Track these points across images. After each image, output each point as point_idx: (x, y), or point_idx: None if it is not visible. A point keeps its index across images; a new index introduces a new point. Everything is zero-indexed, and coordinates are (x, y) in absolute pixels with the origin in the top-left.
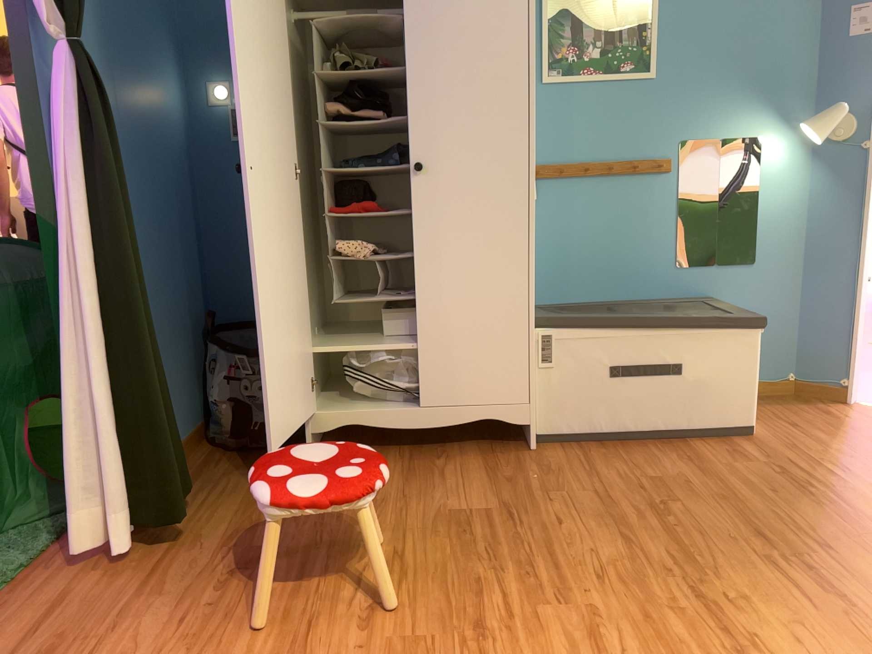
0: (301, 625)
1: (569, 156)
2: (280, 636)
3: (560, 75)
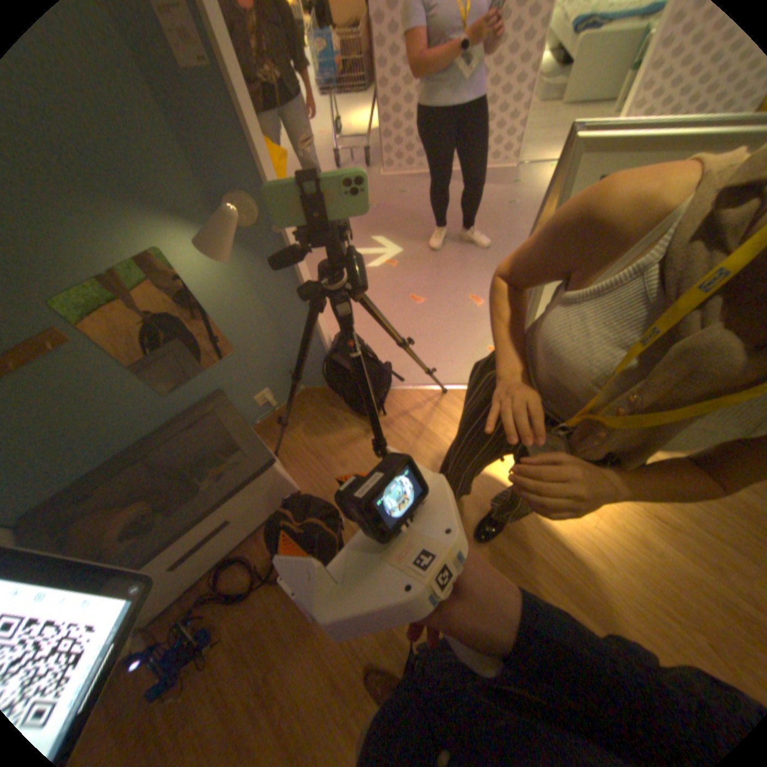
0: None
1: None
2: None
3: None
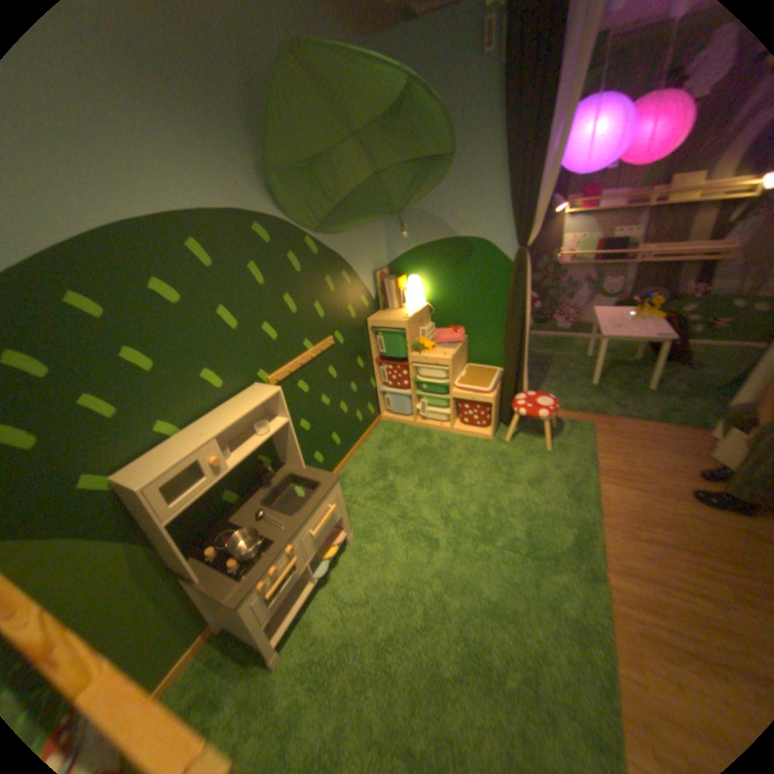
0: (686, 503)
1: None
2: (677, 496)
3: None
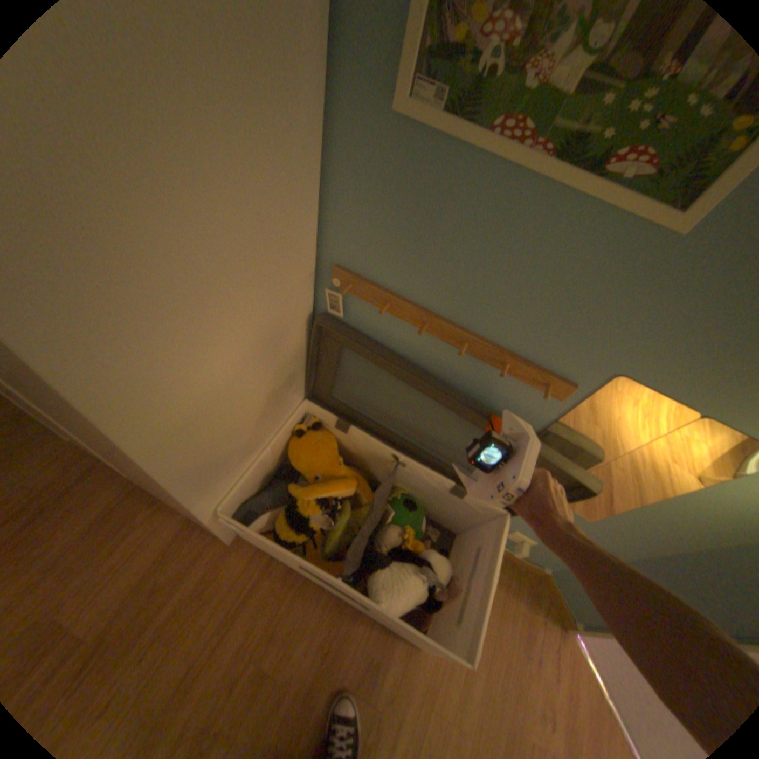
0: None
1: (412, 288)
2: None
3: (447, 106)
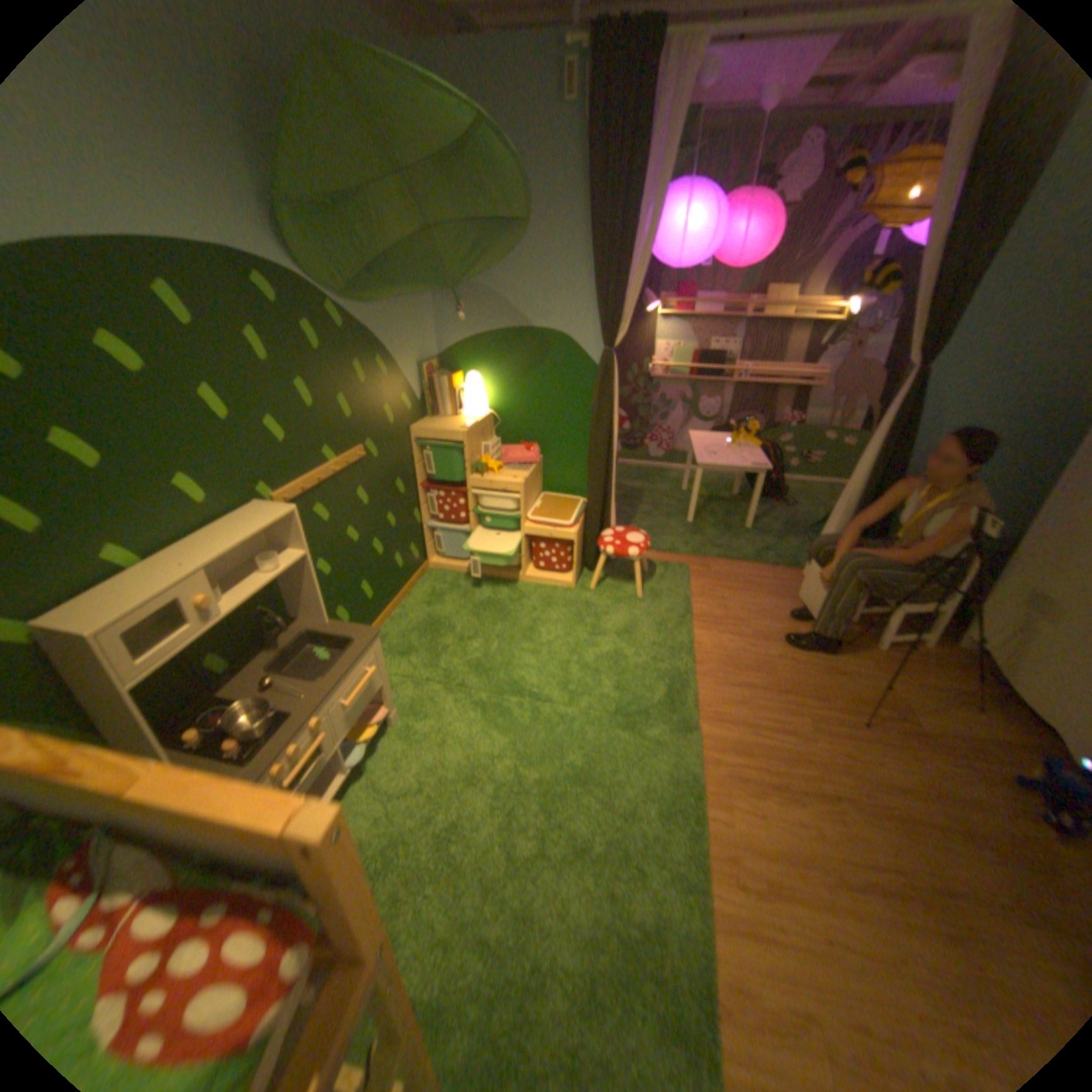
0: (776, 644)
1: None
2: (768, 638)
3: None
